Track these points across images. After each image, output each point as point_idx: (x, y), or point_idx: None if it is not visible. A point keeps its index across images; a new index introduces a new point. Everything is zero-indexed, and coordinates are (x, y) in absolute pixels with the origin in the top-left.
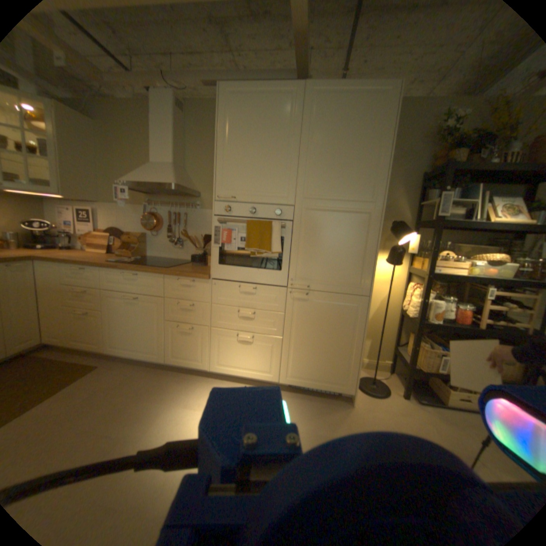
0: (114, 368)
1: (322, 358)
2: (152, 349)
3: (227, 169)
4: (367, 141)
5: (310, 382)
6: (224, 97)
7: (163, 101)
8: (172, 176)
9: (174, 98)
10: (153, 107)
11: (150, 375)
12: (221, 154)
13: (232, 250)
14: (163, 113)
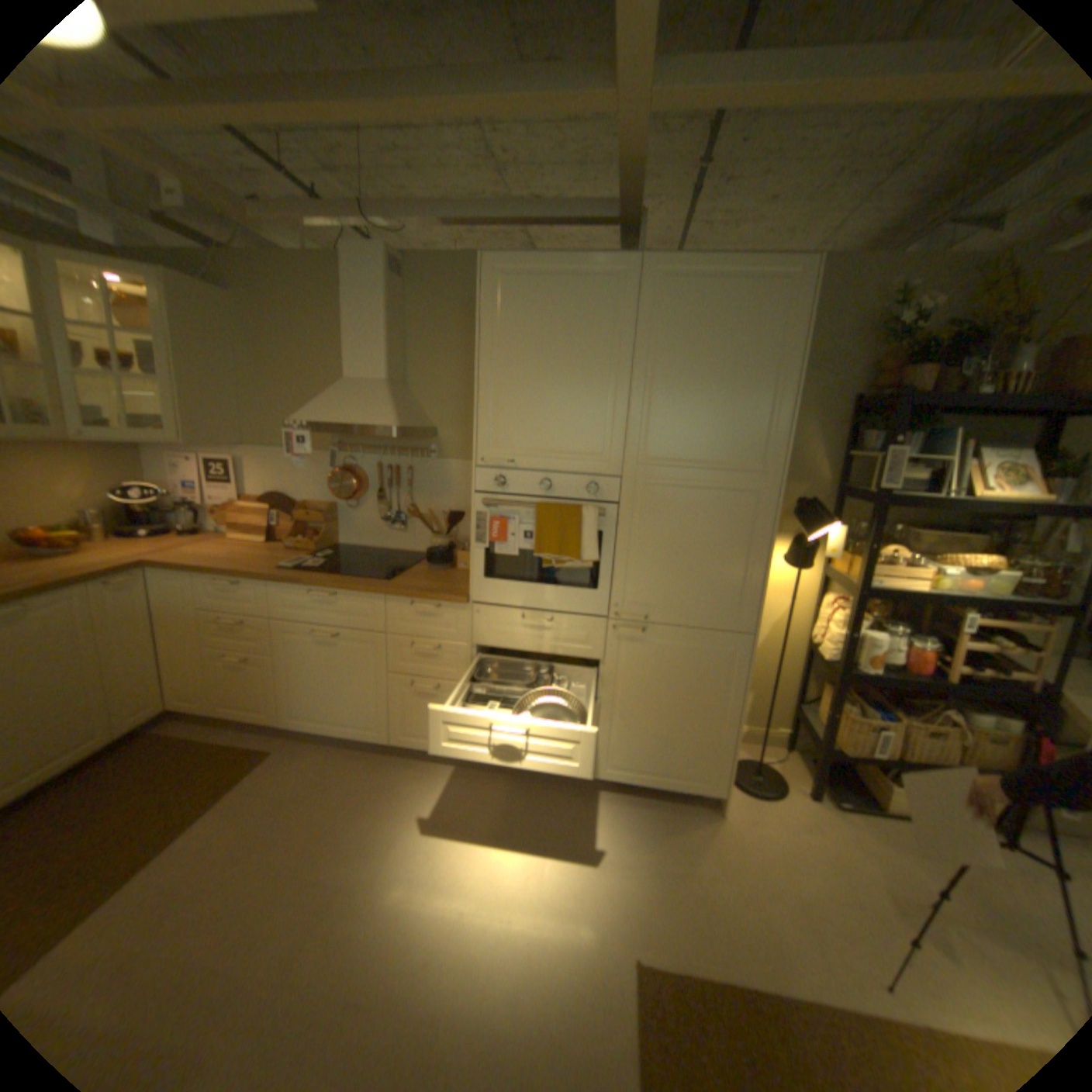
0: (303, 753)
1: (671, 736)
2: (369, 721)
3: (499, 411)
4: (754, 365)
5: (649, 775)
6: (487, 272)
7: (367, 265)
8: (391, 410)
9: (387, 257)
10: (348, 276)
11: (368, 766)
12: (487, 384)
13: (510, 554)
14: (368, 288)
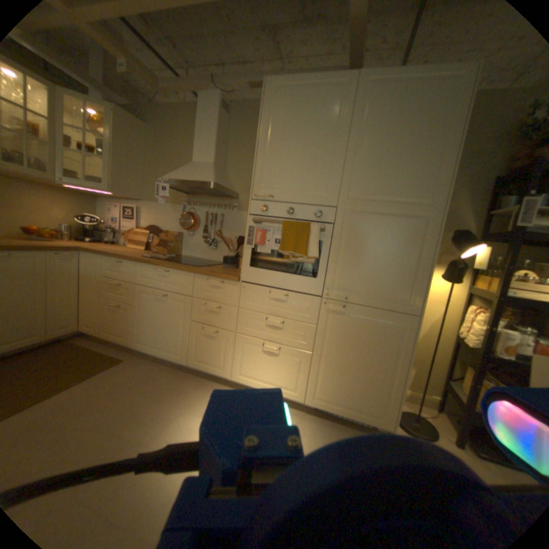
0: (139, 363)
1: (358, 382)
2: (176, 349)
3: (267, 165)
4: (430, 134)
5: (341, 408)
6: (270, 93)
7: (211, 101)
8: (212, 174)
9: (221, 99)
10: (200, 108)
11: (172, 376)
12: (262, 150)
13: (265, 252)
14: (210, 113)
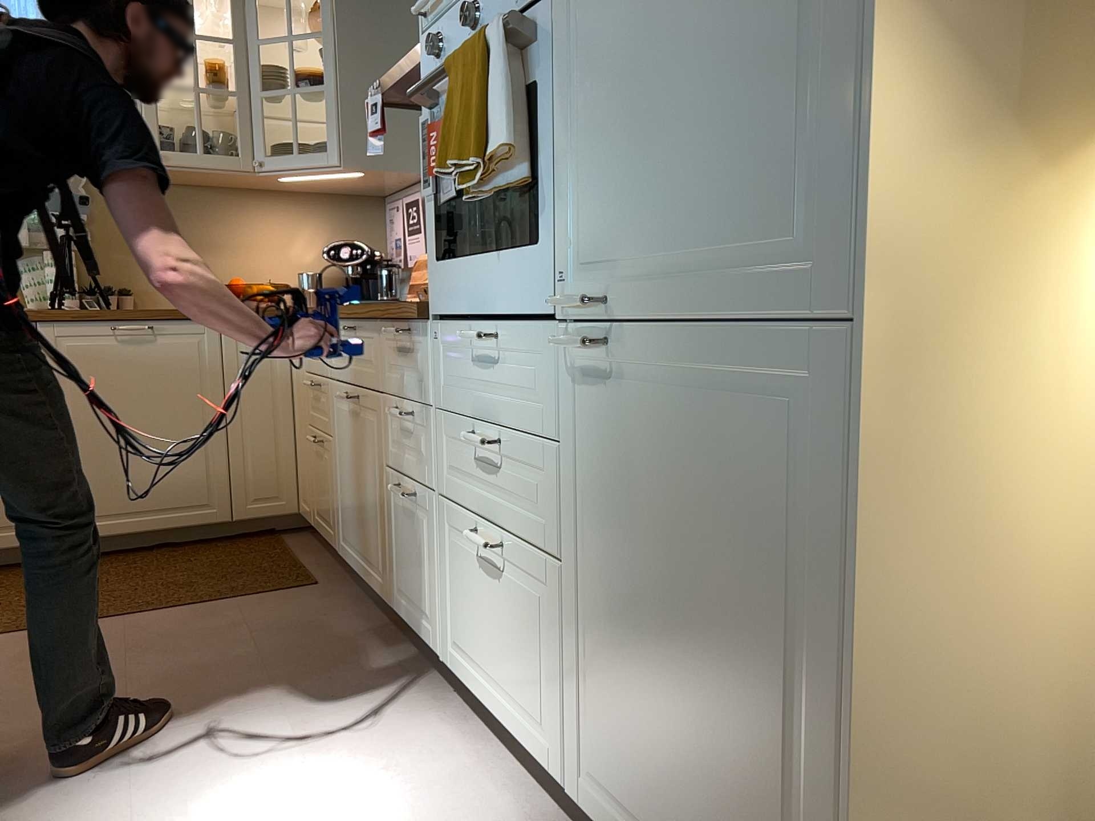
0: (342, 595)
1: (693, 736)
2: (378, 556)
3: None
4: None
5: None
6: None
7: None
8: None
9: None
10: None
11: (368, 635)
12: None
13: (452, 194)
14: None
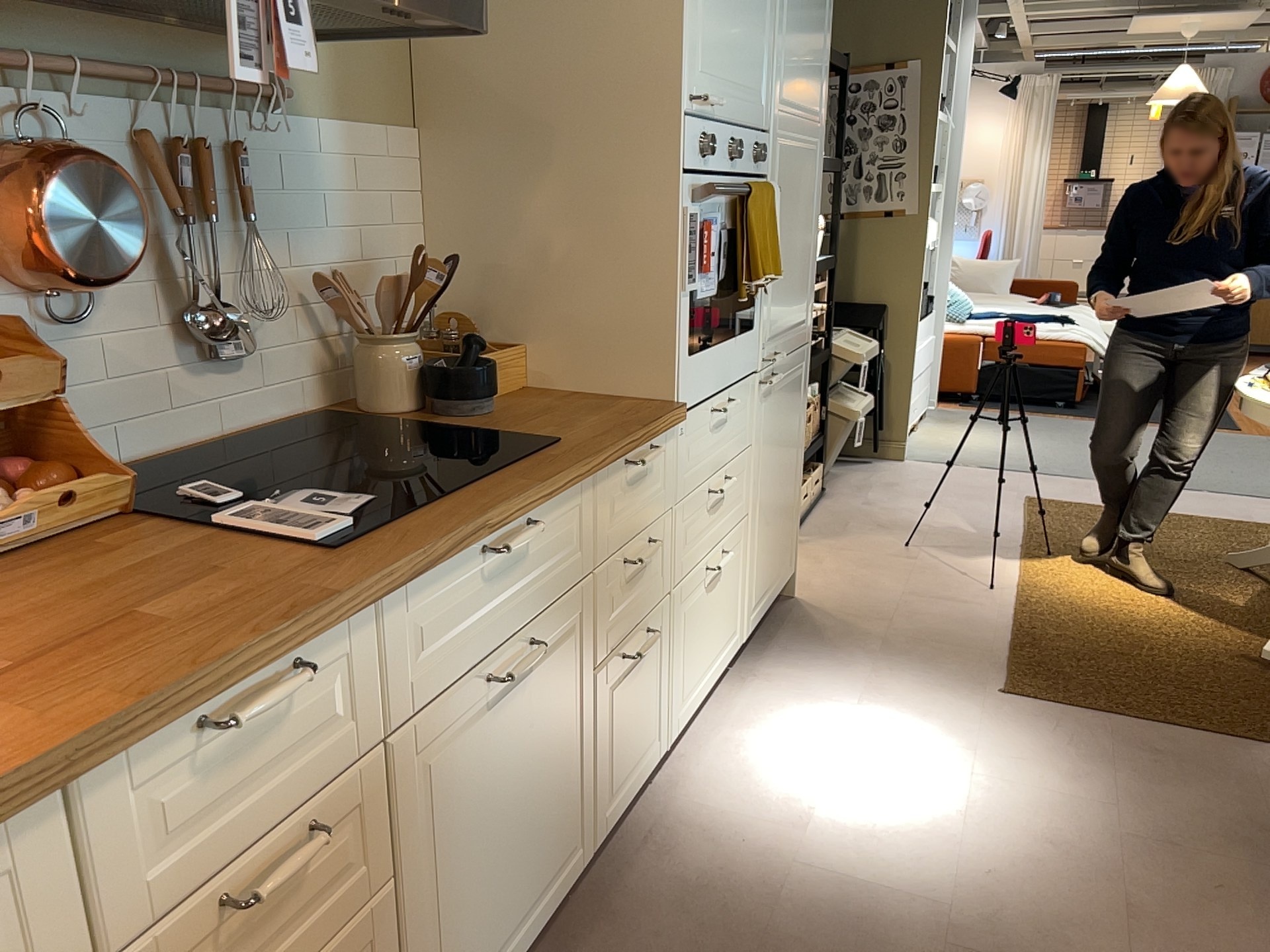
0: None
1: (778, 519)
2: (569, 827)
3: None
4: None
5: (767, 591)
6: None
7: None
8: None
9: None
10: None
11: (591, 929)
12: None
13: (712, 294)
14: None
